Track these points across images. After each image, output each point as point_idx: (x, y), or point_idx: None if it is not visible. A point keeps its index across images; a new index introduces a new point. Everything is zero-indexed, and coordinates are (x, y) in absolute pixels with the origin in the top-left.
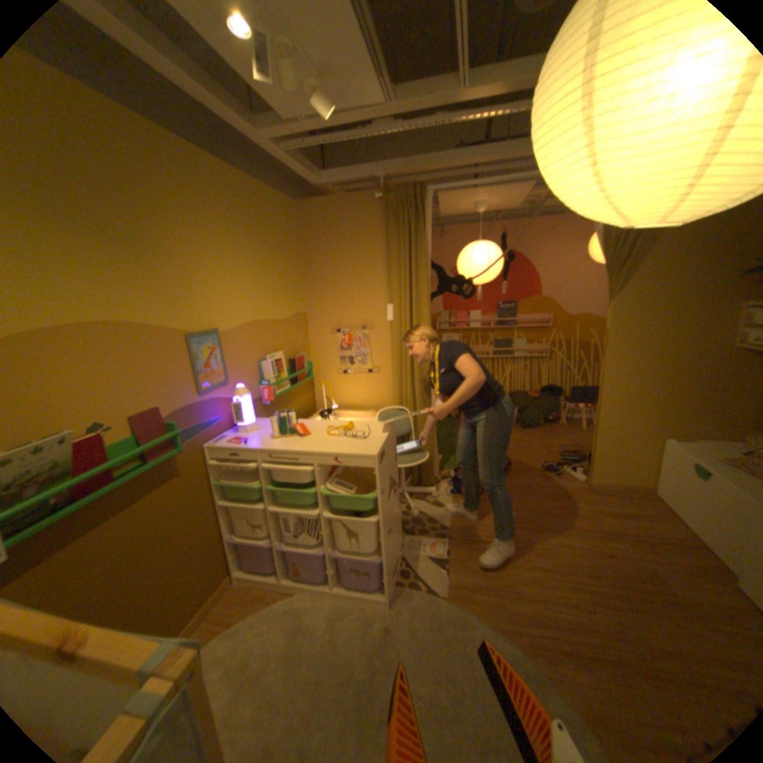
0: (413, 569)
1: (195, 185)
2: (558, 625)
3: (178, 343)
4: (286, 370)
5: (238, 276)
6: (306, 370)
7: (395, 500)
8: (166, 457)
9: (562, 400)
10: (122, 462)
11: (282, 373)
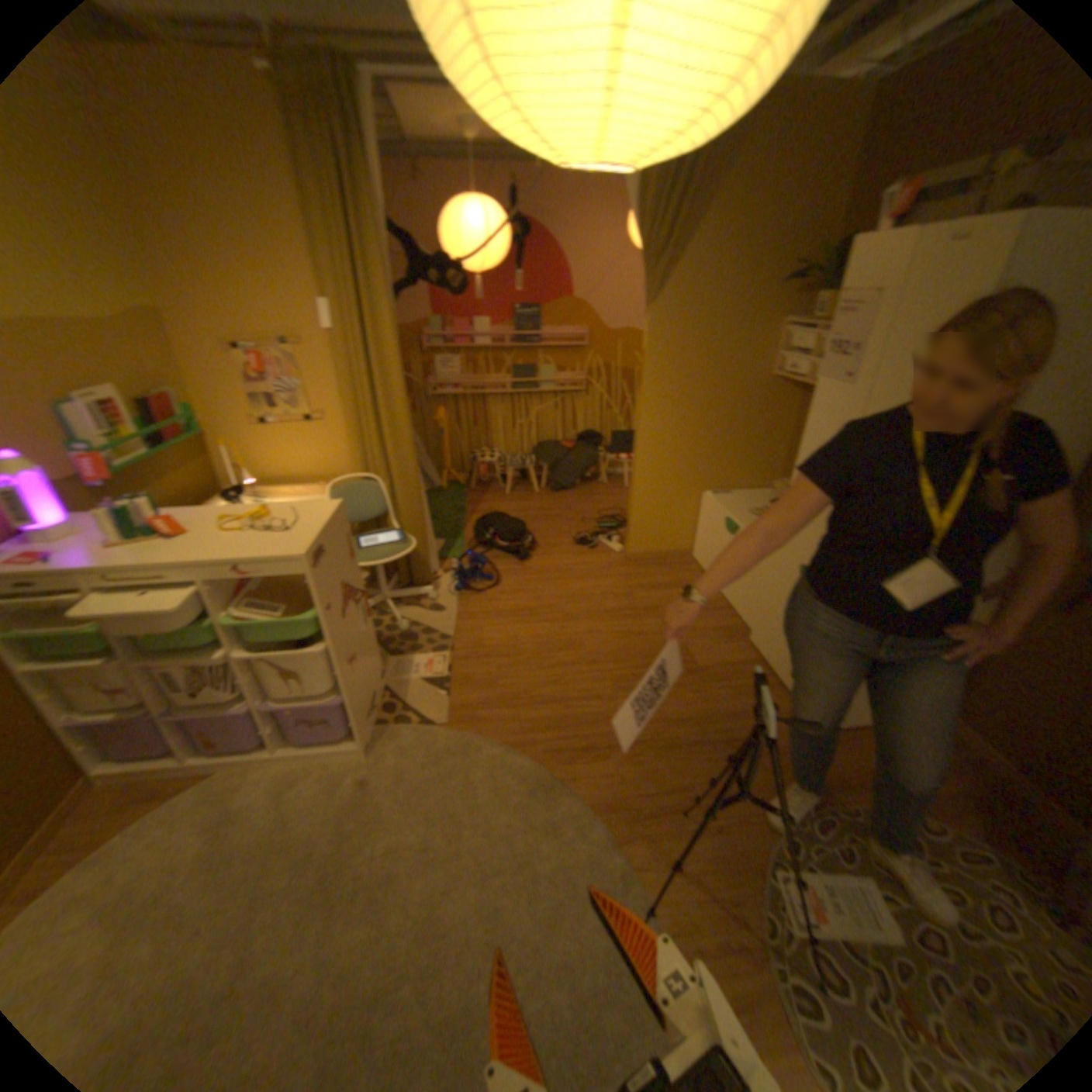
0: (399, 699)
1: None
2: (574, 721)
3: None
4: (126, 422)
5: None
6: (174, 420)
7: (356, 615)
8: None
9: (600, 451)
10: None
11: (117, 427)
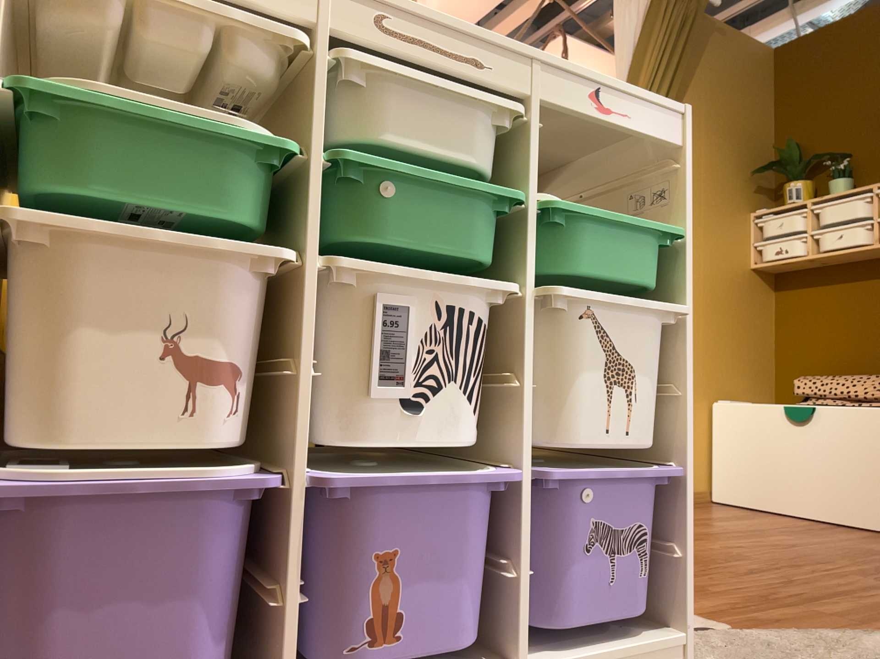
0: None
1: None
2: None
3: None
4: None
5: None
6: None
7: None
8: None
9: None
10: None
11: None
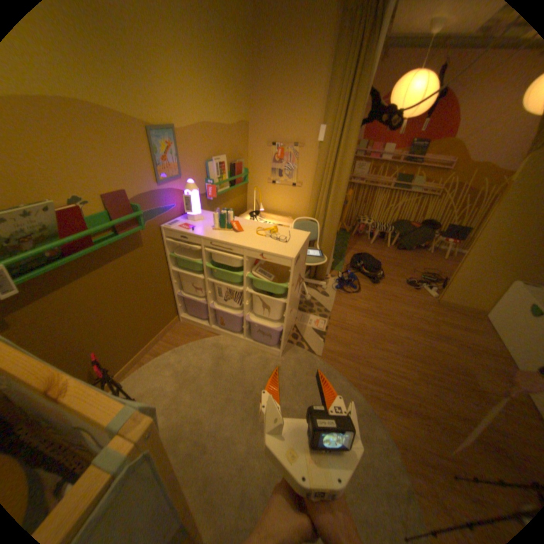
0: (301, 334)
1: None
2: (392, 387)
3: (139, 133)
4: (227, 173)
5: (193, 72)
6: (242, 175)
7: (298, 290)
8: (132, 231)
9: (437, 233)
10: (98, 231)
11: (224, 175)
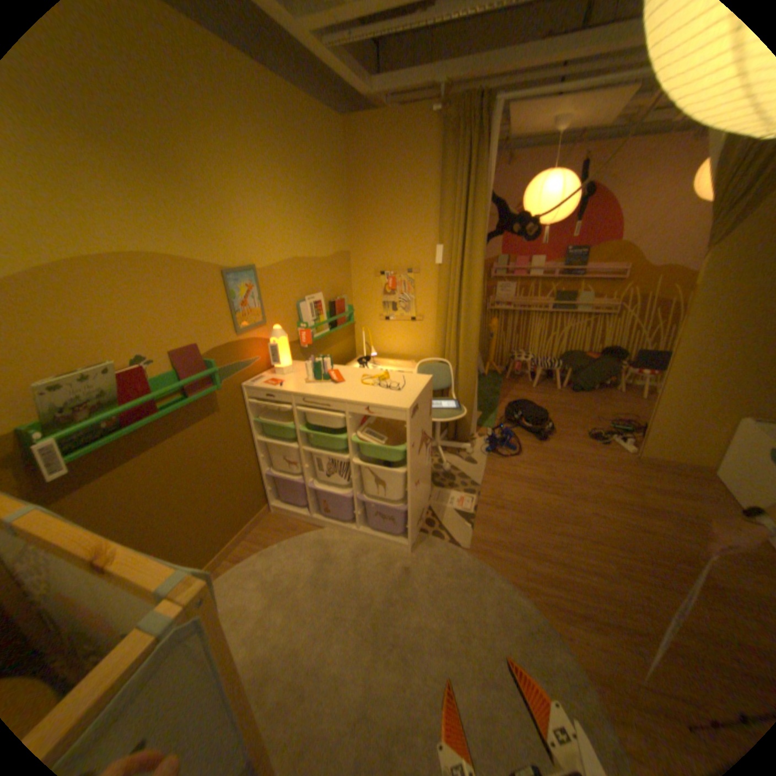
0: (438, 519)
1: (227, 95)
2: (577, 588)
3: (213, 279)
4: (325, 313)
5: (275, 207)
6: (345, 314)
7: (425, 453)
8: (205, 392)
9: (625, 364)
10: (164, 394)
11: (321, 316)
